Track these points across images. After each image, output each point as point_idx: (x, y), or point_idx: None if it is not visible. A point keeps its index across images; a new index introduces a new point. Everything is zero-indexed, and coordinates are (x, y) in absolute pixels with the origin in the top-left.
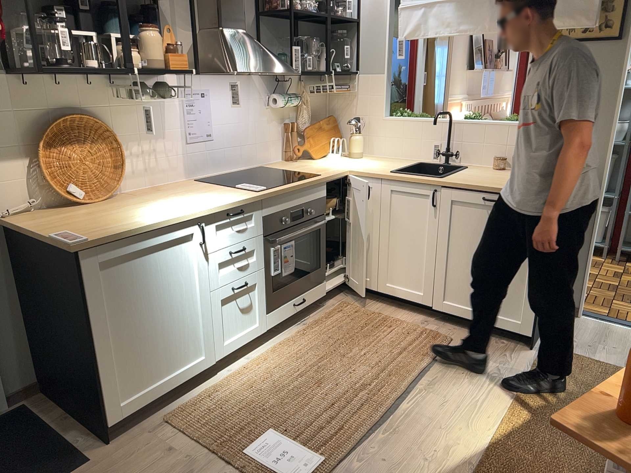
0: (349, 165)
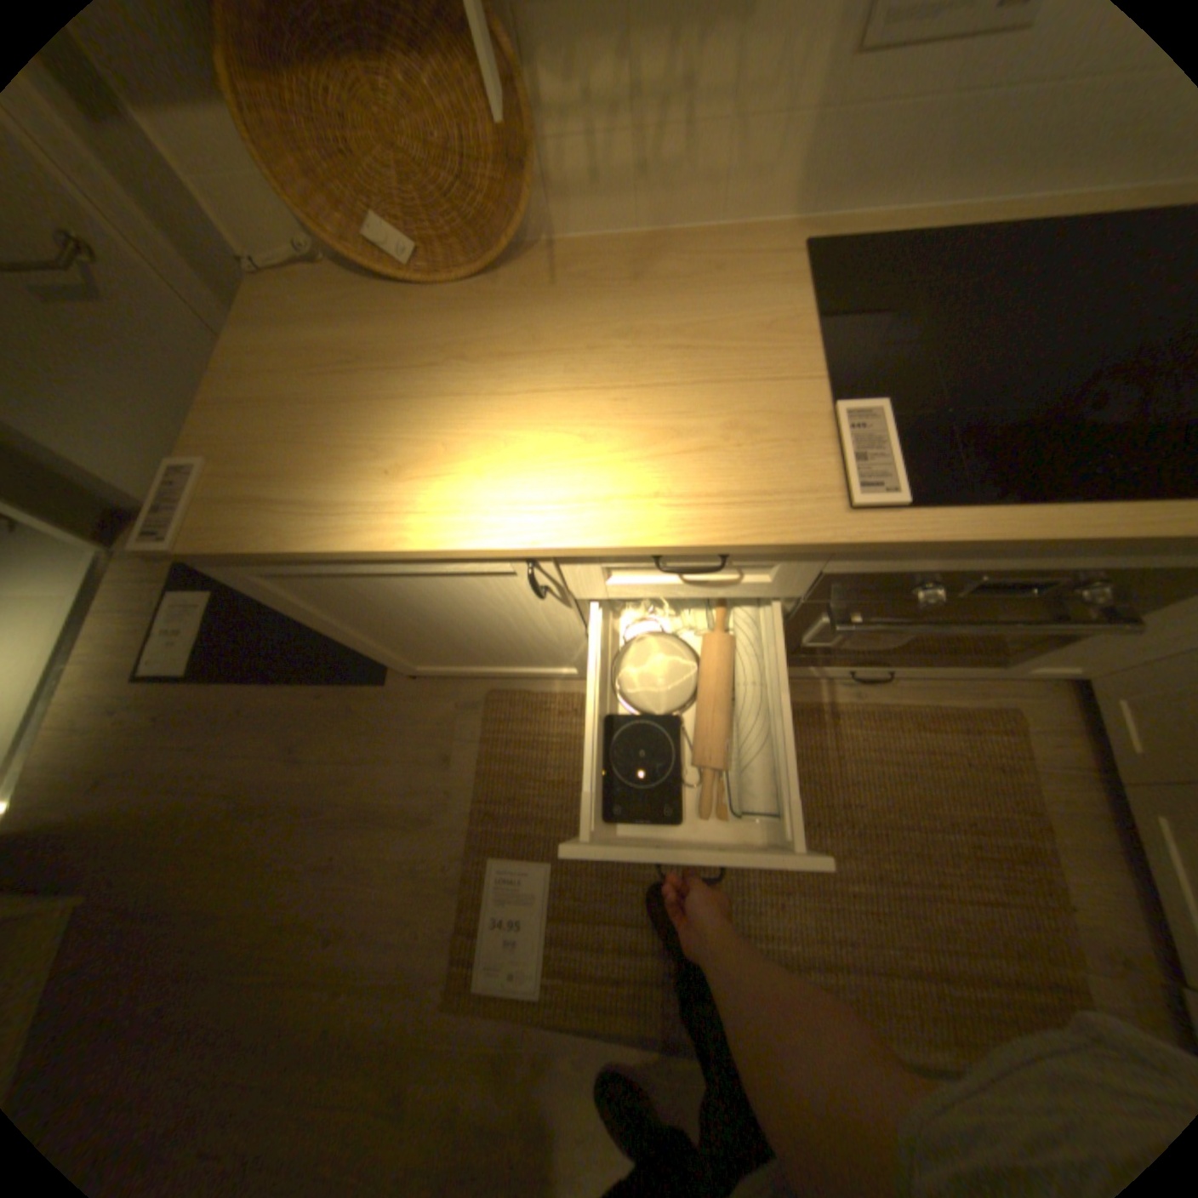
0: None
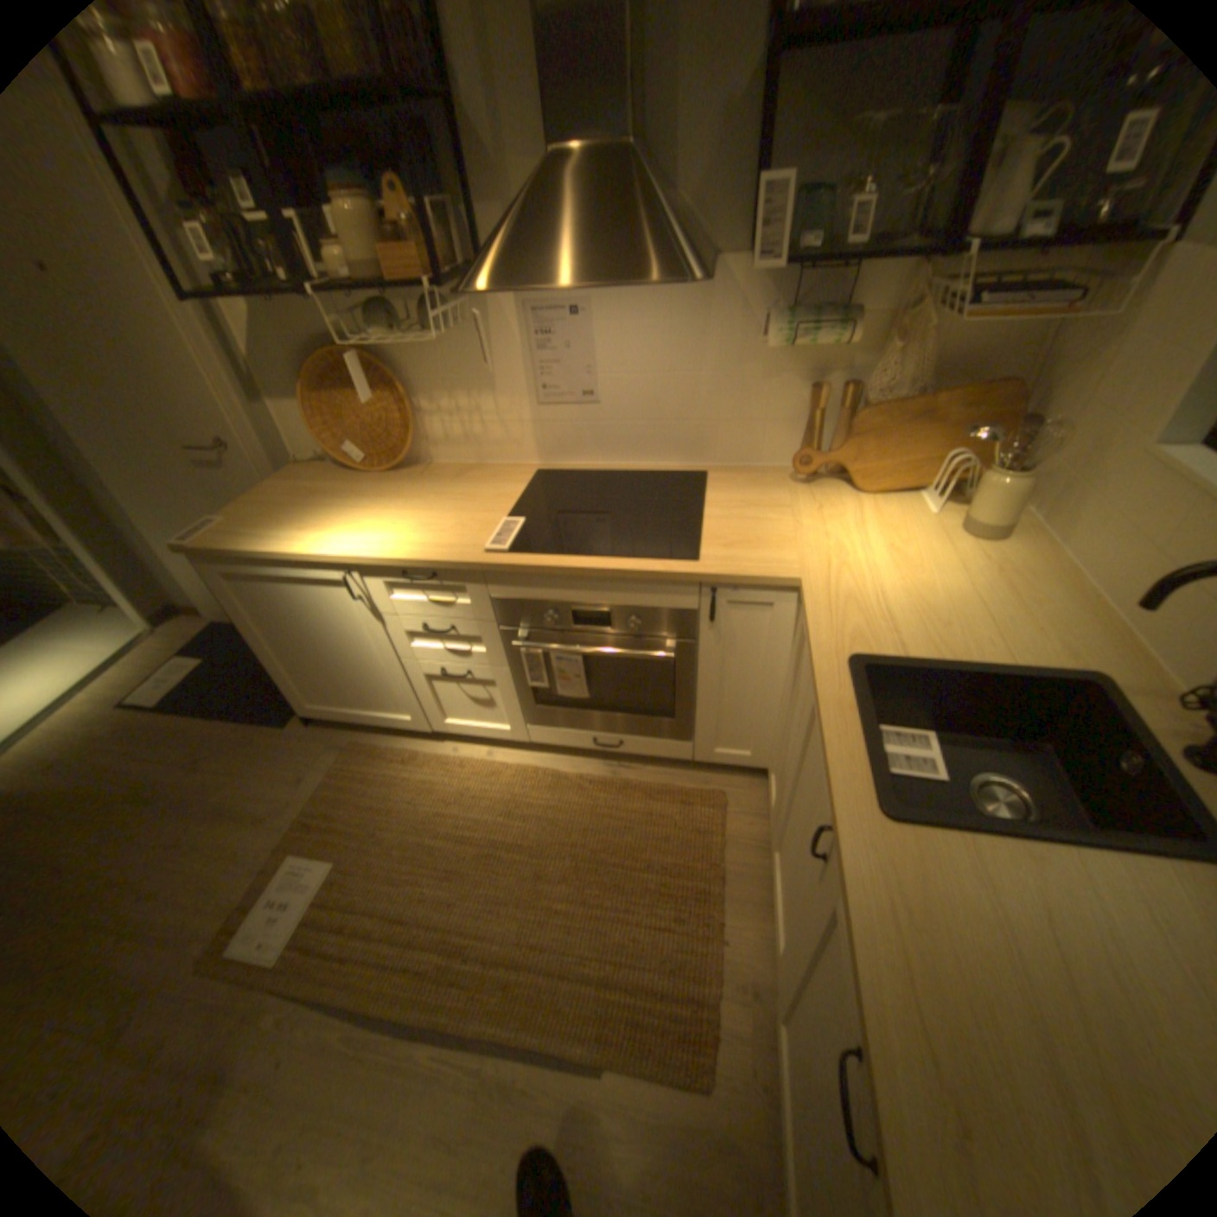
0: (850, 559)
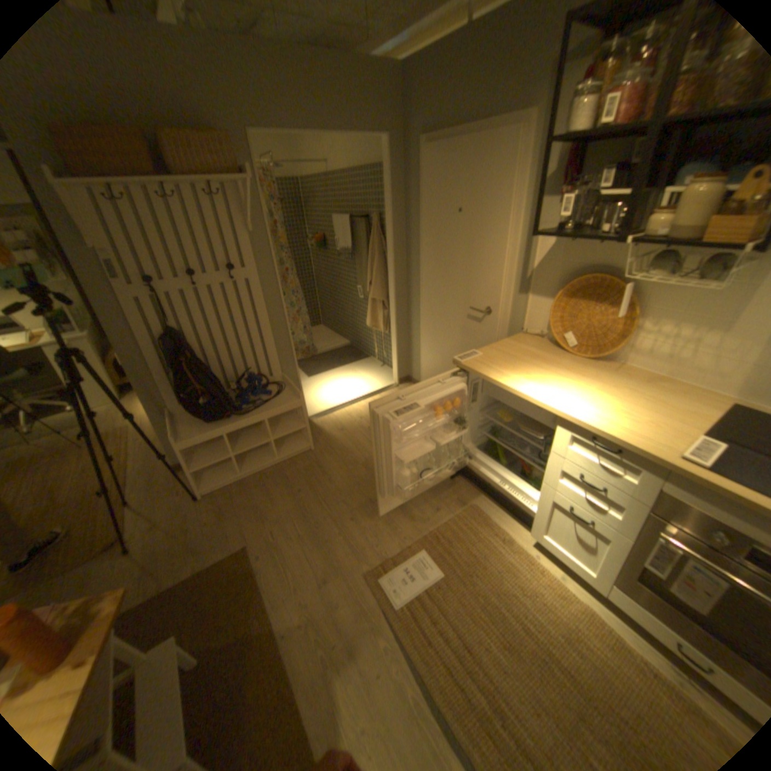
0: None
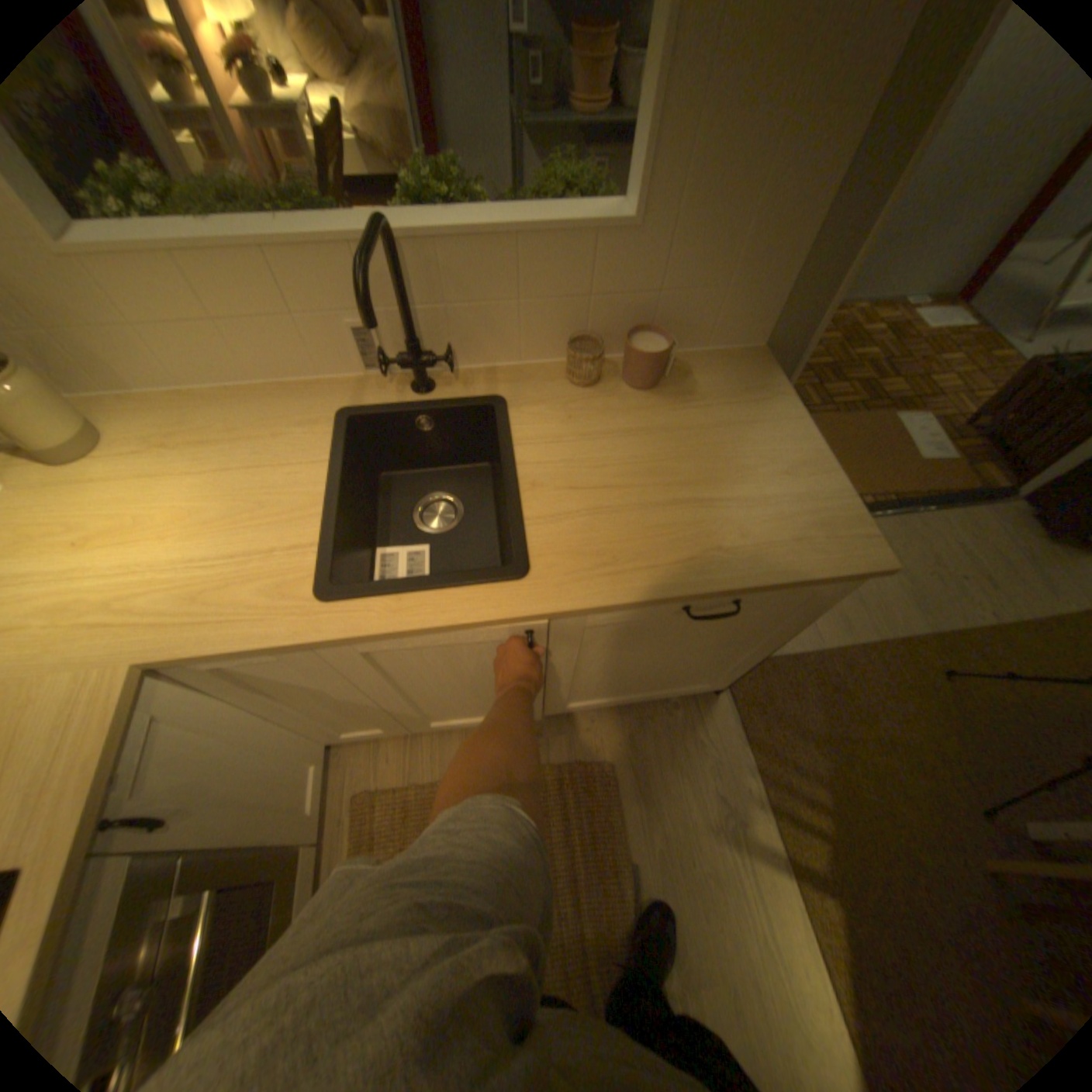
0: (89, 596)
